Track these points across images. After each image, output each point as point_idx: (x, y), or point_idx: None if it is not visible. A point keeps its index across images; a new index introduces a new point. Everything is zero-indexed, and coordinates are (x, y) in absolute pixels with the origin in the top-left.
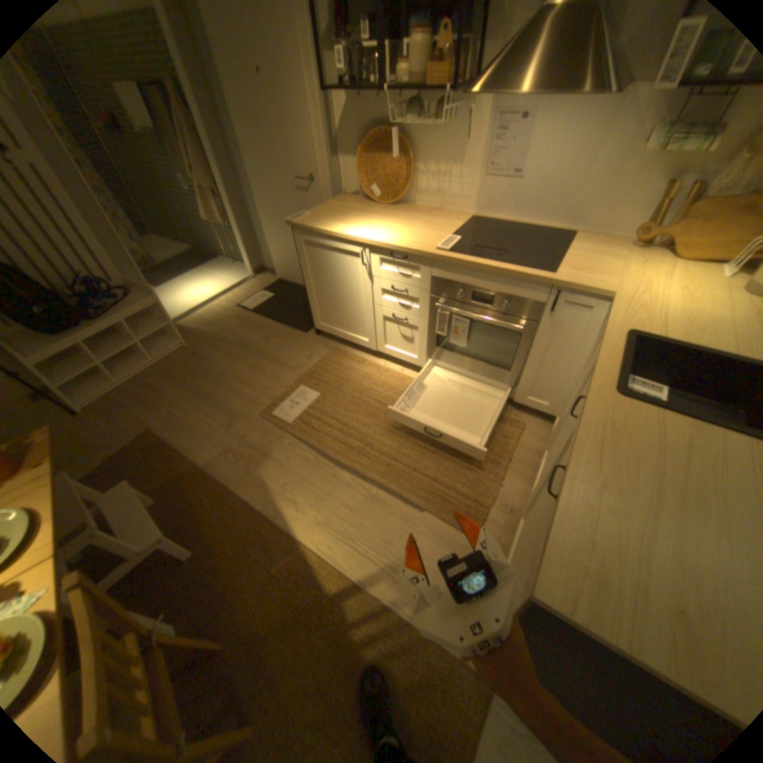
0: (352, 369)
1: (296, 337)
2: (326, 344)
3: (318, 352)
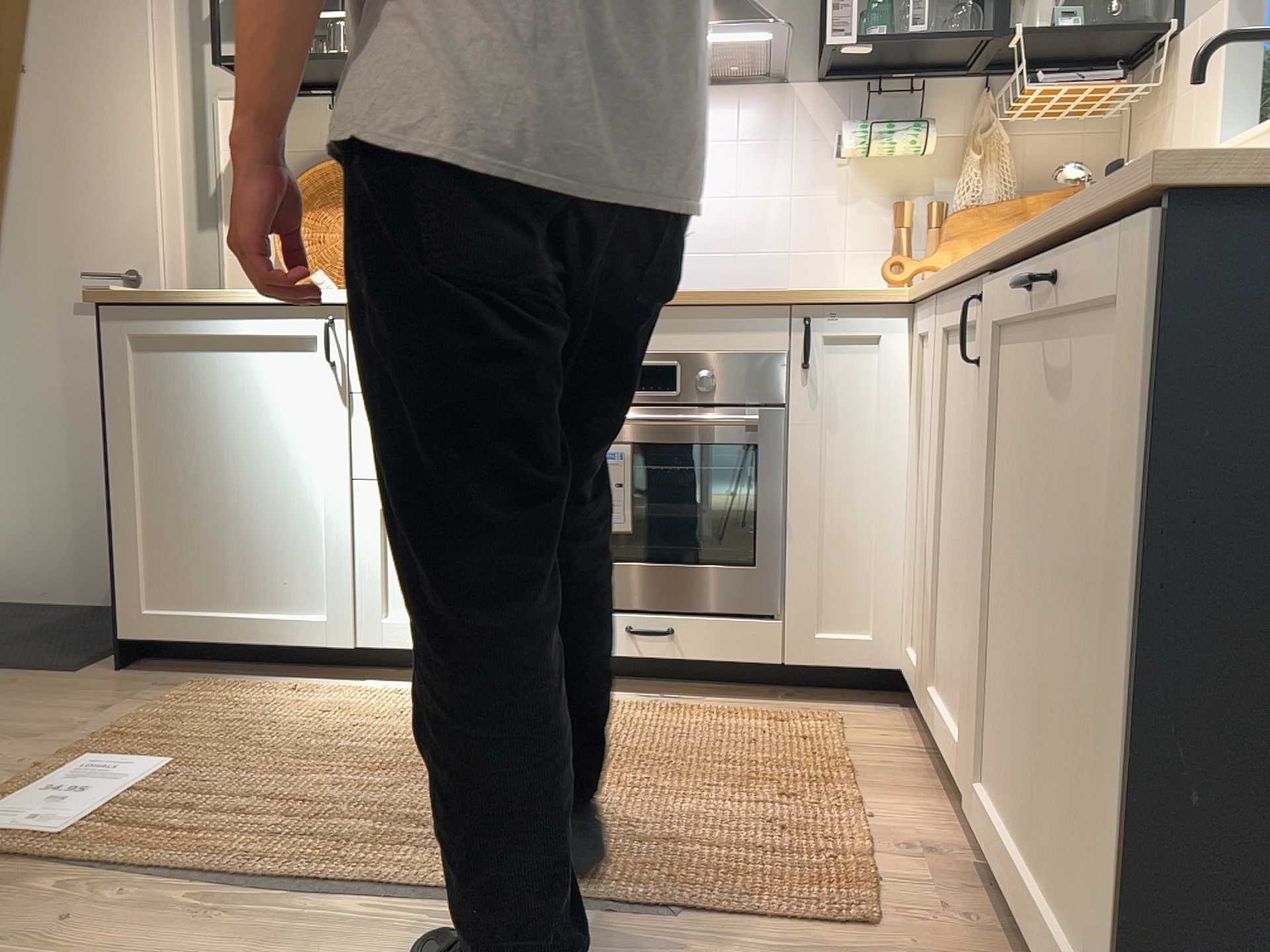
0: (278, 708)
1: (33, 684)
2: (159, 683)
3: (133, 699)
